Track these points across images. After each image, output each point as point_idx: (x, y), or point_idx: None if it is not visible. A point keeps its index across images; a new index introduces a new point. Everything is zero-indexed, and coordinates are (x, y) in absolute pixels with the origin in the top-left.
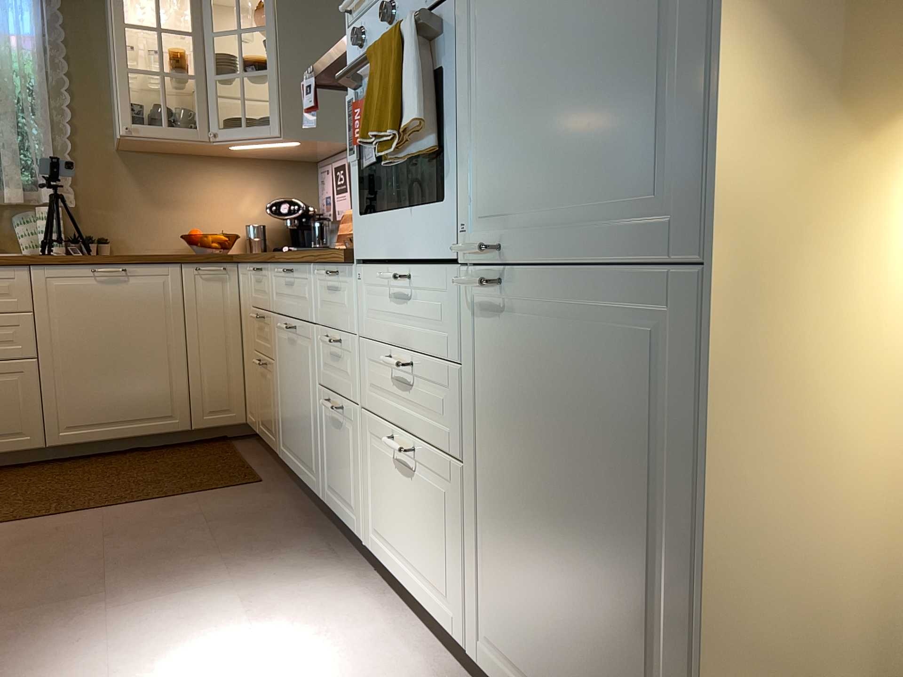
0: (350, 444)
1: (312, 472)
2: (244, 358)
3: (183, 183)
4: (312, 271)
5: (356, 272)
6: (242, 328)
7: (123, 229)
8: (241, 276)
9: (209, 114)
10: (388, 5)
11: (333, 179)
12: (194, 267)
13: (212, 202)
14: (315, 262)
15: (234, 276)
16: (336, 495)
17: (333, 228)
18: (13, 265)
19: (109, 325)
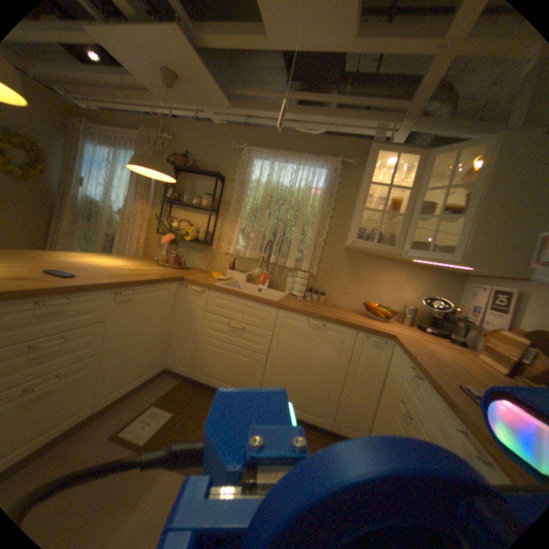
0: None
1: None
2: (379, 406)
3: (373, 272)
4: None
5: None
6: (385, 386)
7: (334, 290)
8: (397, 355)
9: (406, 239)
10: None
11: (489, 298)
12: (366, 336)
13: (387, 287)
14: None
15: (391, 350)
16: None
17: (471, 327)
18: (271, 306)
19: (306, 352)
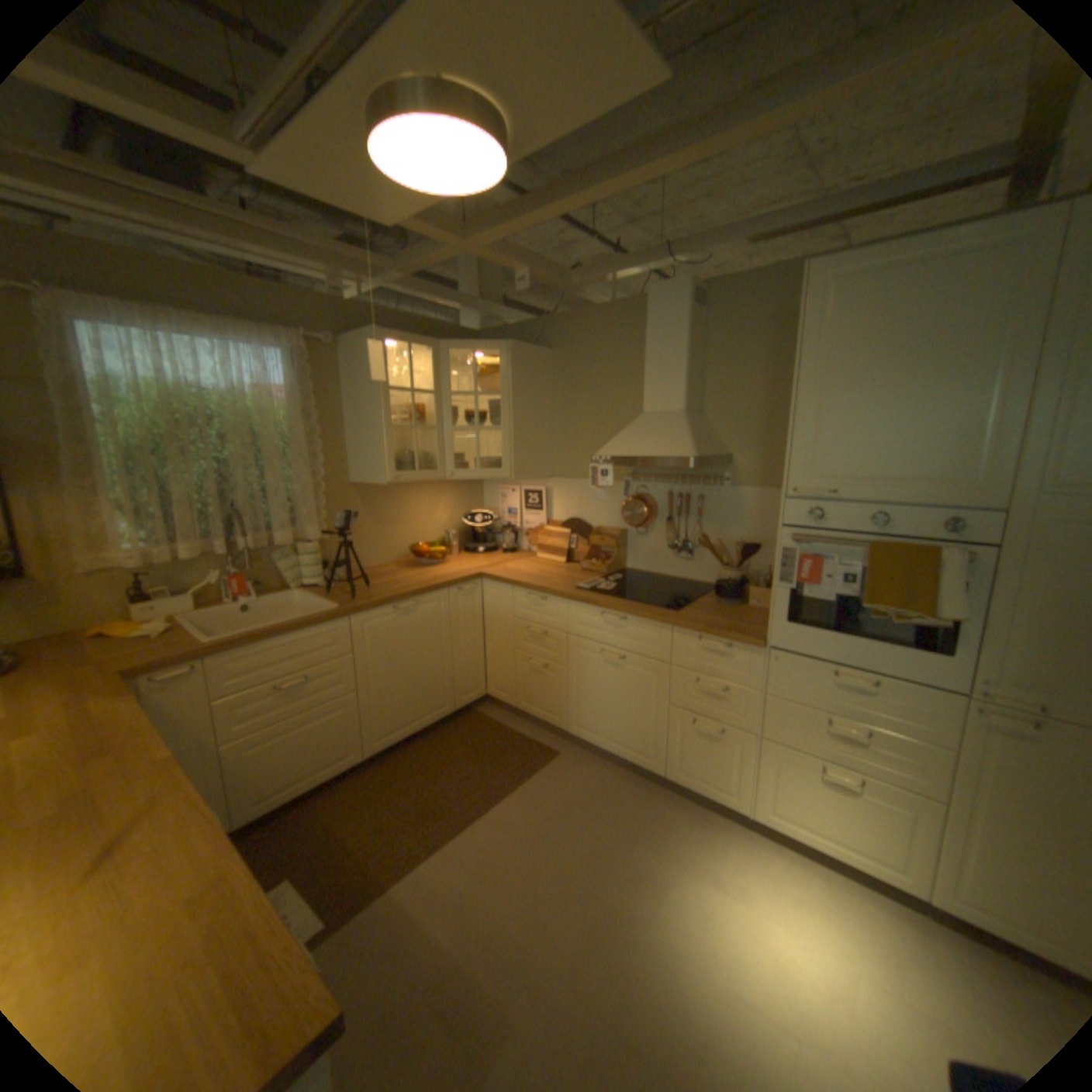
0: (733, 754)
1: (646, 756)
2: (487, 650)
3: (397, 504)
4: (671, 629)
5: (766, 652)
6: (486, 627)
7: (357, 549)
8: (490, 591)
9: (443, 458)
10: (884, 518)
11: (520, 499)
12: (456, 589)
13: (417, 516)
14: (693, 631)
15: (480, 589)
16: (696, 778)
17: (506, 529)
18: (340, 619)
19: (405, 649)
